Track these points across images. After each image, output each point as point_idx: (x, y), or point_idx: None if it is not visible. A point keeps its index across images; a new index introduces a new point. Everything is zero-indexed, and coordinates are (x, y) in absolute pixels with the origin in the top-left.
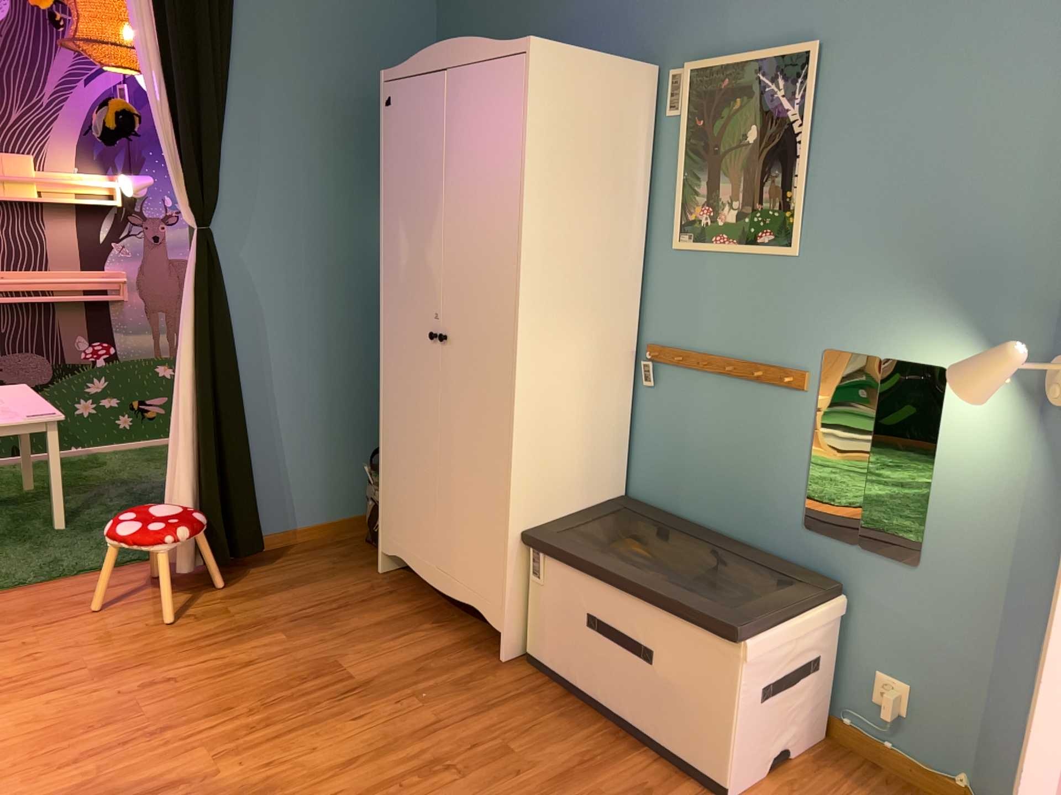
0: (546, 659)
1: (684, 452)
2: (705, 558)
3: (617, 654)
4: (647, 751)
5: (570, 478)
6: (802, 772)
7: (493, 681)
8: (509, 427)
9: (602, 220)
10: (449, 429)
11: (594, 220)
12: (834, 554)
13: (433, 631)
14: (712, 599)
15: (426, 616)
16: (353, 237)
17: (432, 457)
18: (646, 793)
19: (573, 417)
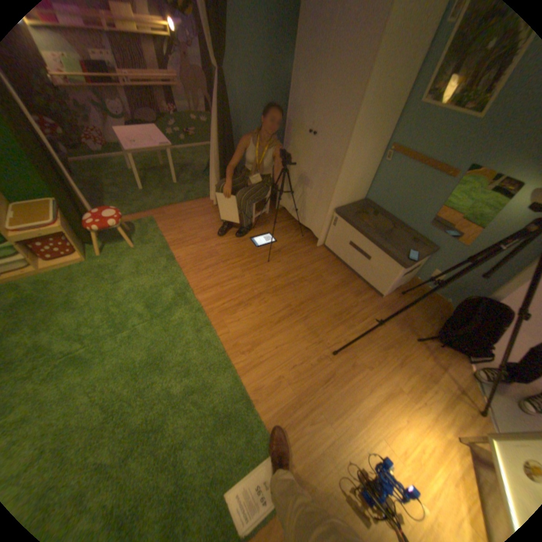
0: (330, 249)
1: (392, 189)
2: (390, 228)
3: (356, 255)
4: (358, 281)
5: (349, 195)
6: (402, 292)
7: (314, 254)
8: (336, 178)
9: (395, 87)
10: (309, 170)
11: (392, 87)
12: (437, 235)
13: (294, 234)
14: (393, 246)
15: (291, 228)
16: (274, 72)
17: (301, 179)
18: (358, 294)
19: (357, 173)
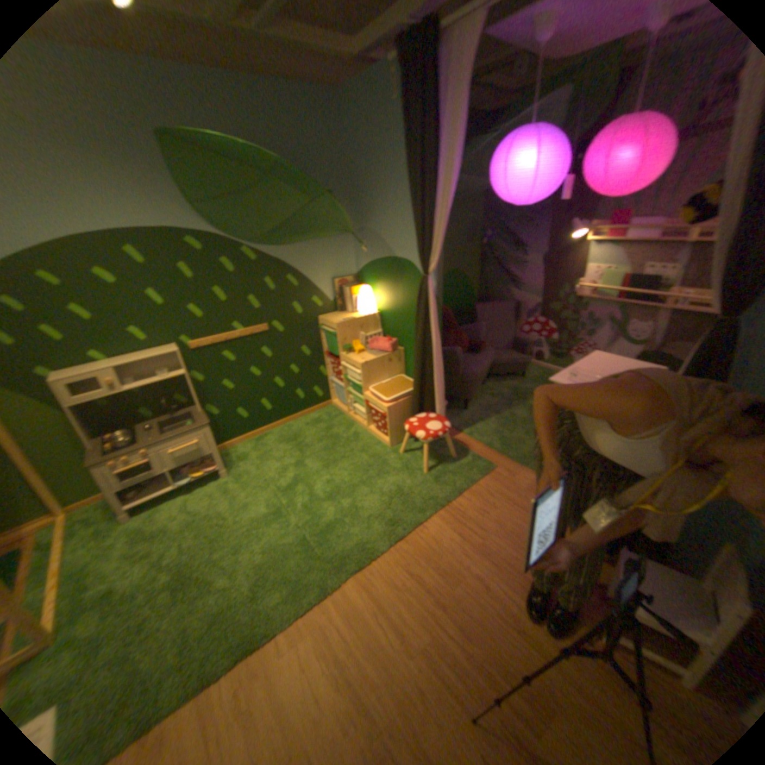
0: None
1: None
2: None
3: None
4: None
5: None
6: None
7: None
8: None
9: None
10: None
11: None
12: None
13: None
14: None
15: None
16: None
17: None
18: None
19: None
